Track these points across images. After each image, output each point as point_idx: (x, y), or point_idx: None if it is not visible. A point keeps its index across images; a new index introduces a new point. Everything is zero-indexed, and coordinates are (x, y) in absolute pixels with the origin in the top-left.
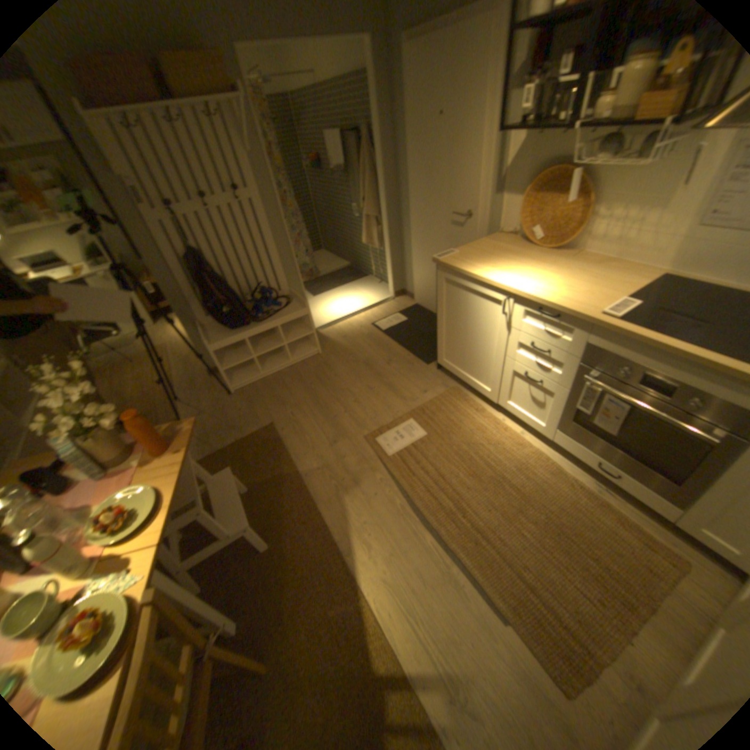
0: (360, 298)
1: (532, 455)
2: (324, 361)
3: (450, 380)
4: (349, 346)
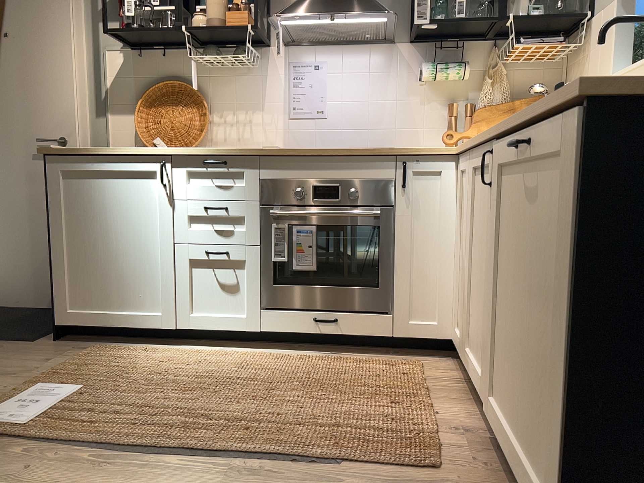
0: None
1: (248, 357)
2: None
3: (86, 343)
4: None
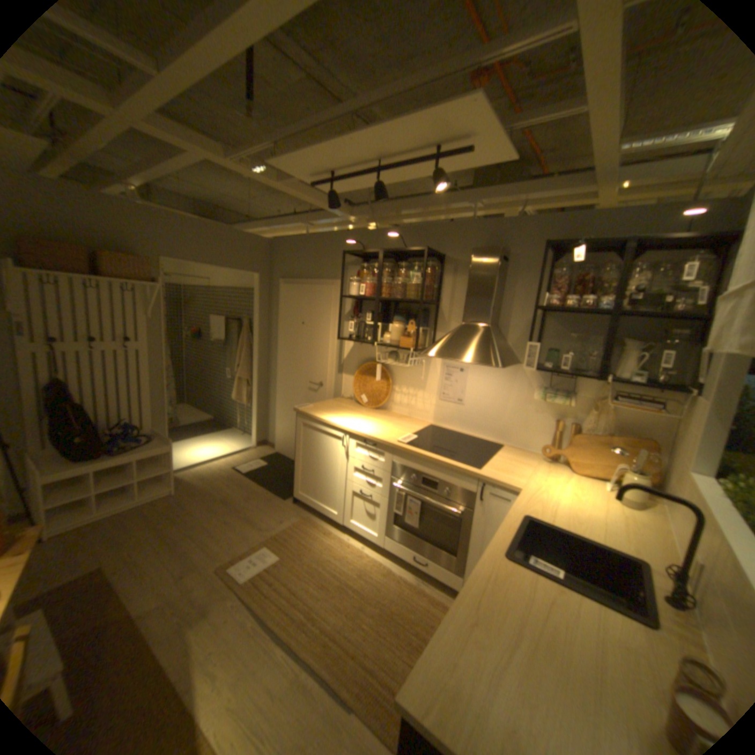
0: (222, 446)
1: (369, 564)
2: (176, 502)
3: (304, 512)
4: (206, 487)
